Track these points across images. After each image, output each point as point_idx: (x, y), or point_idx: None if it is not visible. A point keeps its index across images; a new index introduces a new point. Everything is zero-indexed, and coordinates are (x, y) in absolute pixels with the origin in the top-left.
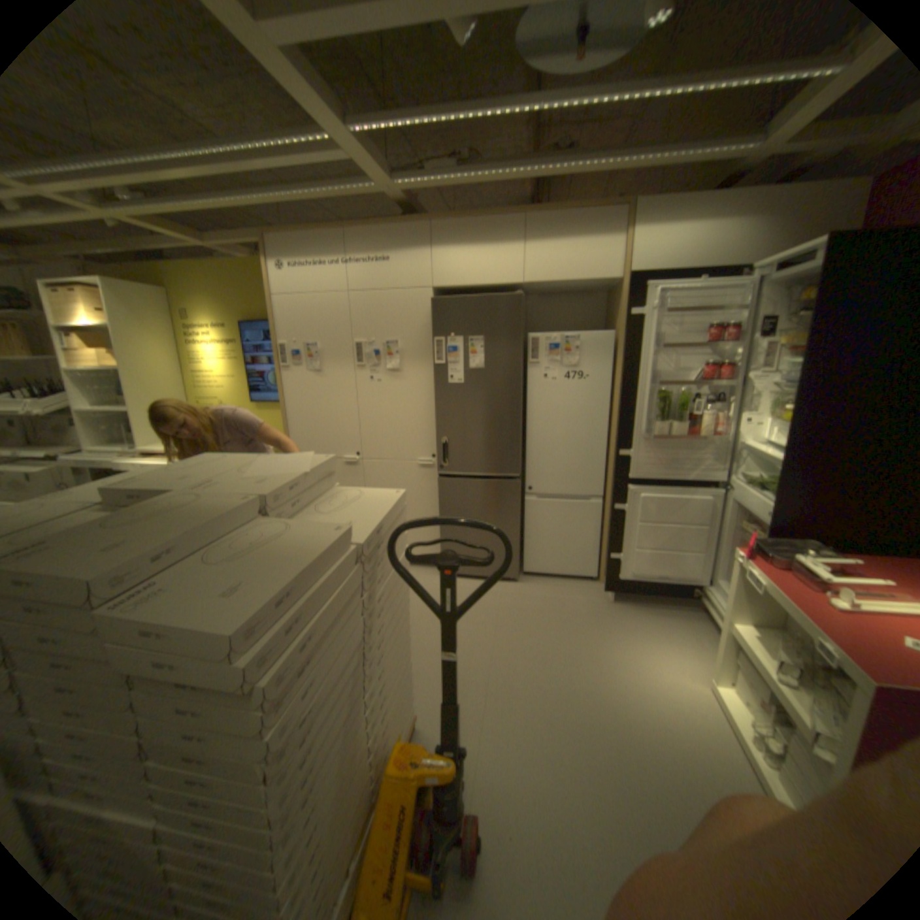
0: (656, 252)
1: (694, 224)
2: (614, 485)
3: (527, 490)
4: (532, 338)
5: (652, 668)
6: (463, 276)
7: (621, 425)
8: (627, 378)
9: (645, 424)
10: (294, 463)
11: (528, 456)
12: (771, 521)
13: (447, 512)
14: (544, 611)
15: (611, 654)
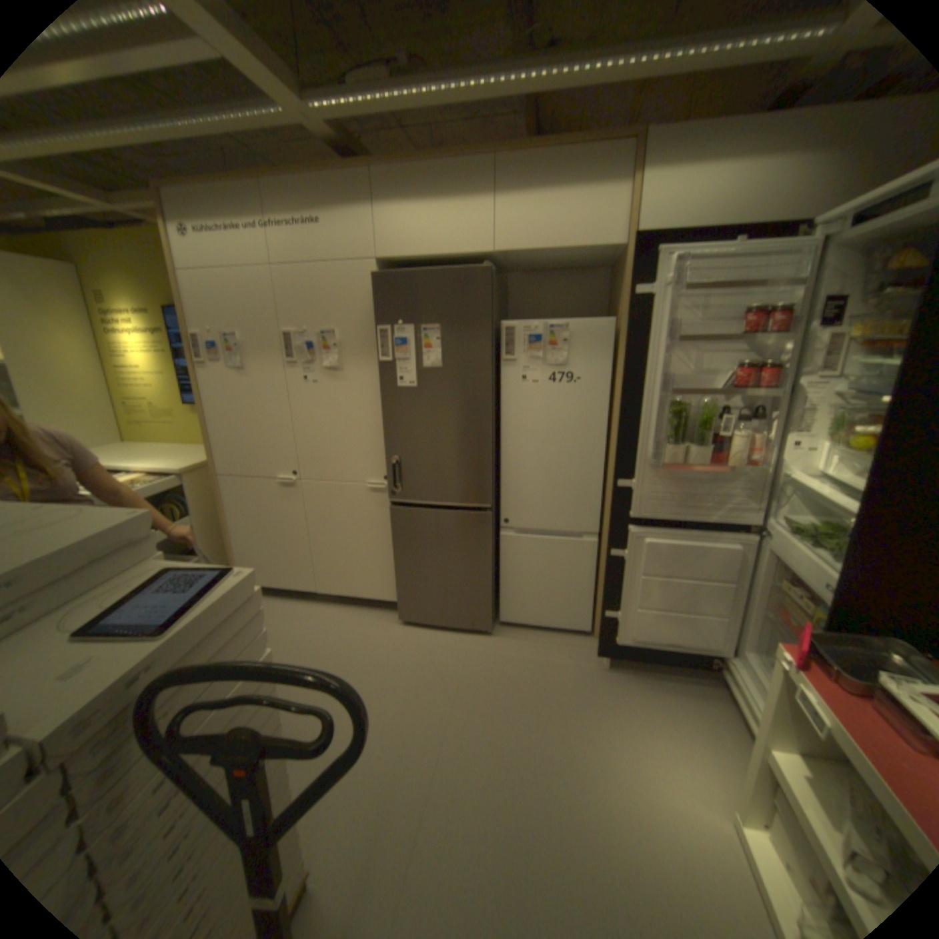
0: (673, 207)
1: (727, 164)
2: (610, 524)
3: (502, 522)
4: (505, 328)
5: (652, 782)
6: (414, 243)
7: (621, 445)
8: (629, 382)
9: (652, 446)
10: (92, 519)
11: (503, 481)
12: (829, 596)
13: (402, 549)
14: (518, 682)
15: (598, 755)
